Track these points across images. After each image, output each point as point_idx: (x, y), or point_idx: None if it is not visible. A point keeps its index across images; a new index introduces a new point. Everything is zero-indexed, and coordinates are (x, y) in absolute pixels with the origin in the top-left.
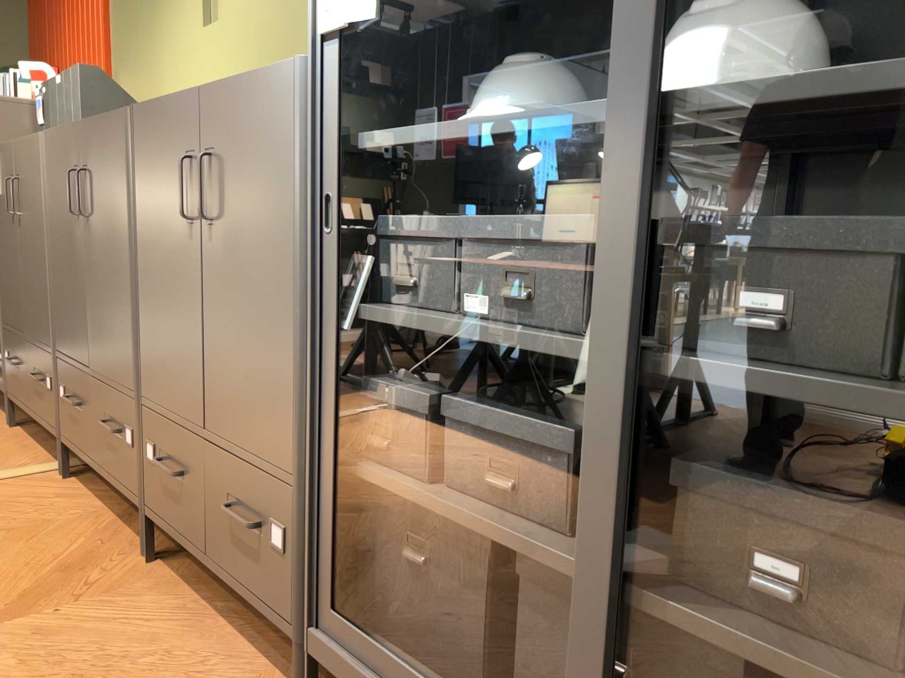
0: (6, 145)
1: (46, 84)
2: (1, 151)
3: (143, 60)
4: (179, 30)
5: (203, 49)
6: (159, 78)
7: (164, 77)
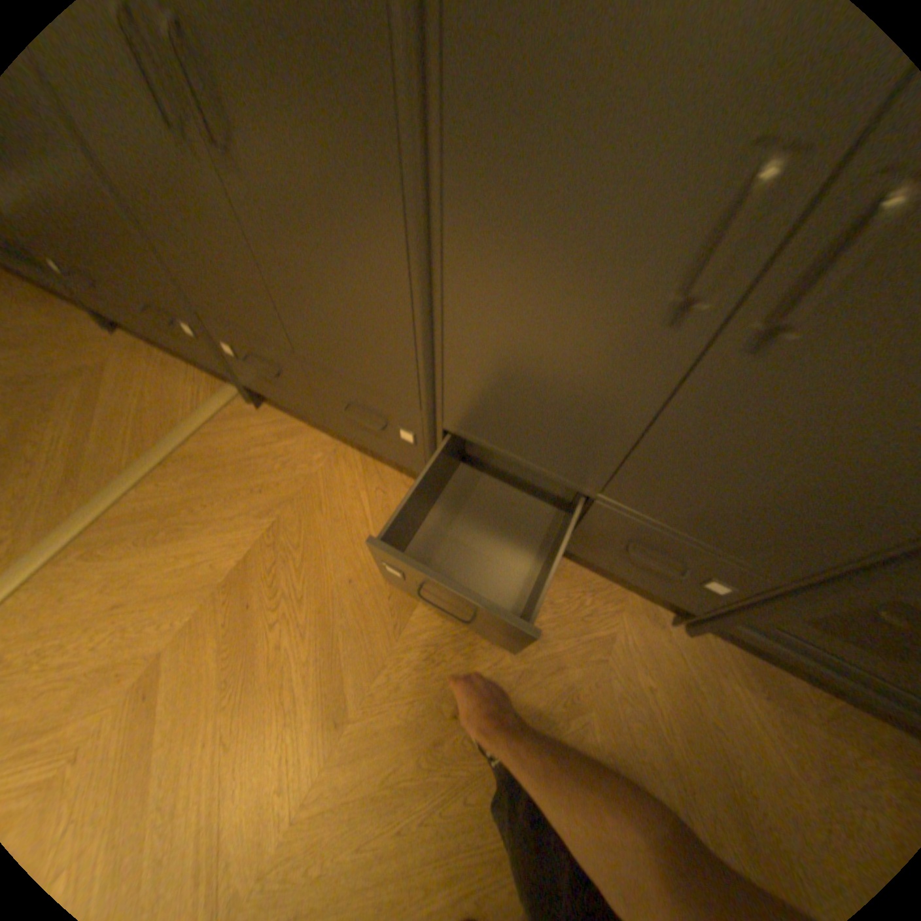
0: None
1: None
2: None
3: None
4: None
5: None
6: None
7: None
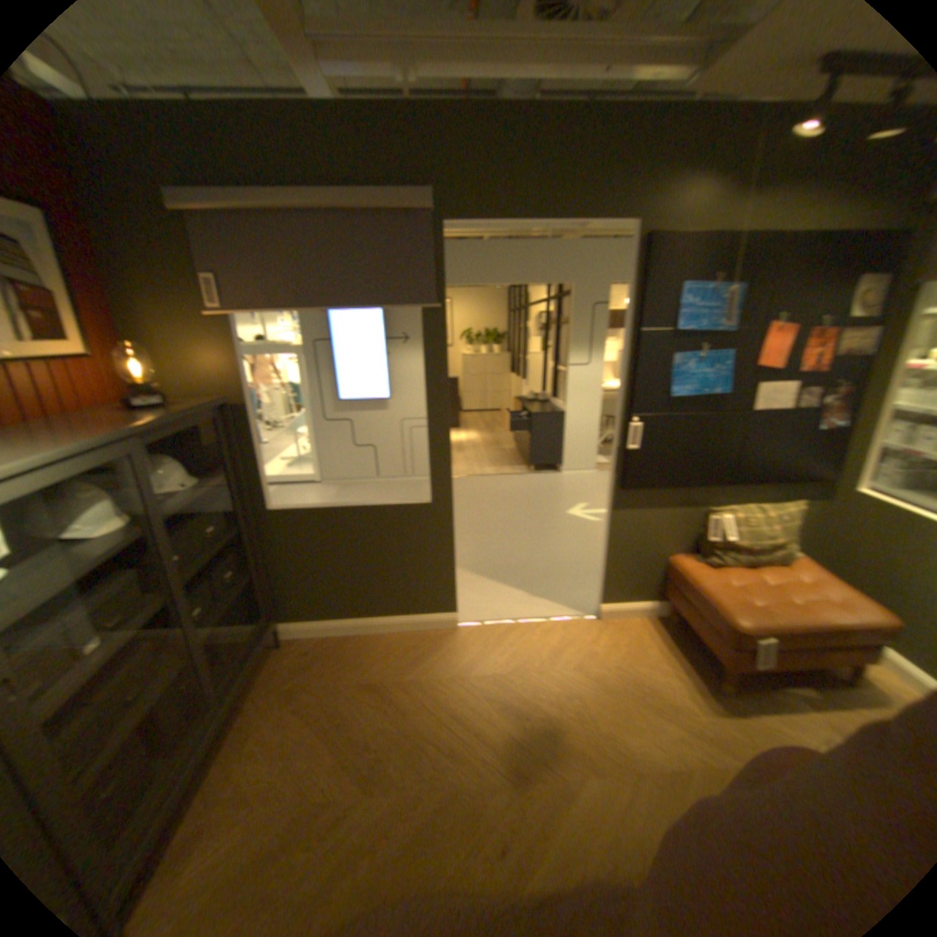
0: None
1: None
2: None
3: None
4: None
5: None
6: None
7: None
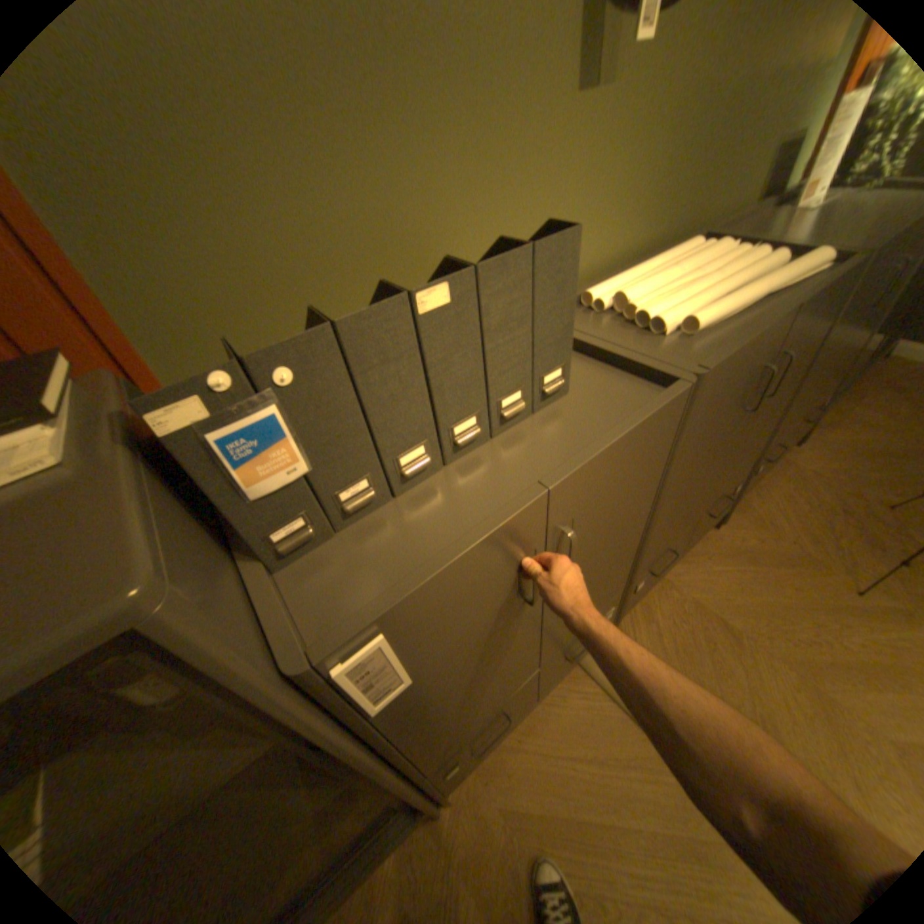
0: (469, 544)
1: (282, 344)
2: (431, 588)
3: (327, 153)
4: (501, 79)
5: (574, 131)
6: (421, 201)
7: (444, 196)
